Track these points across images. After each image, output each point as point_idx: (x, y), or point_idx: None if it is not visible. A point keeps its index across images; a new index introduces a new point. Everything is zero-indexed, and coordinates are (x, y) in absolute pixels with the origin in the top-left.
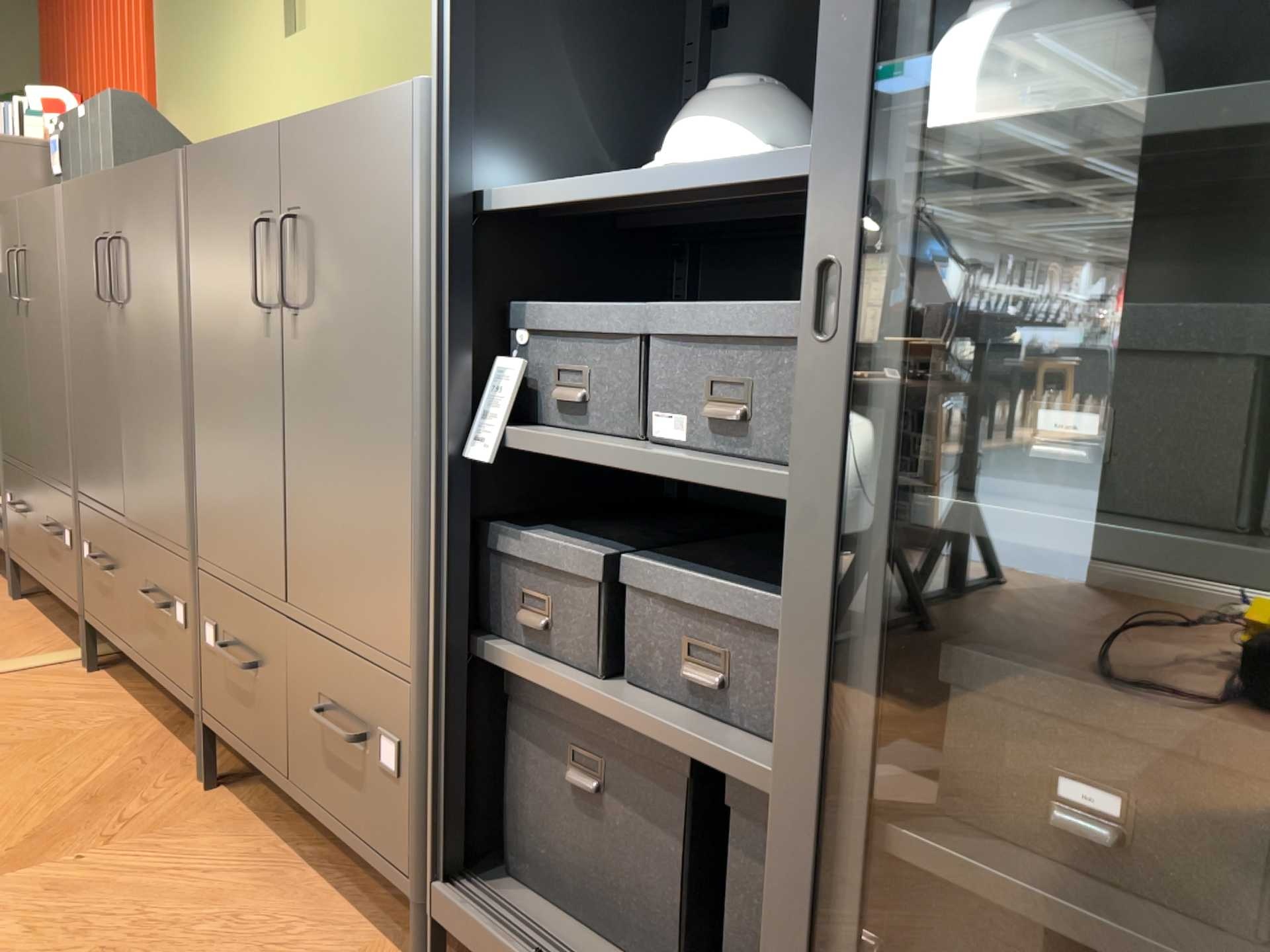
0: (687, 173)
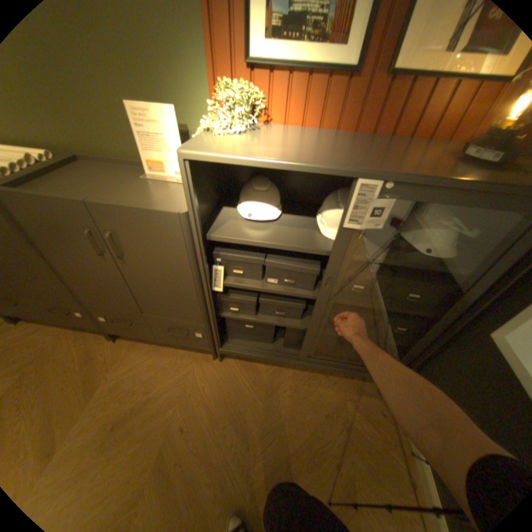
0: (283, 247)
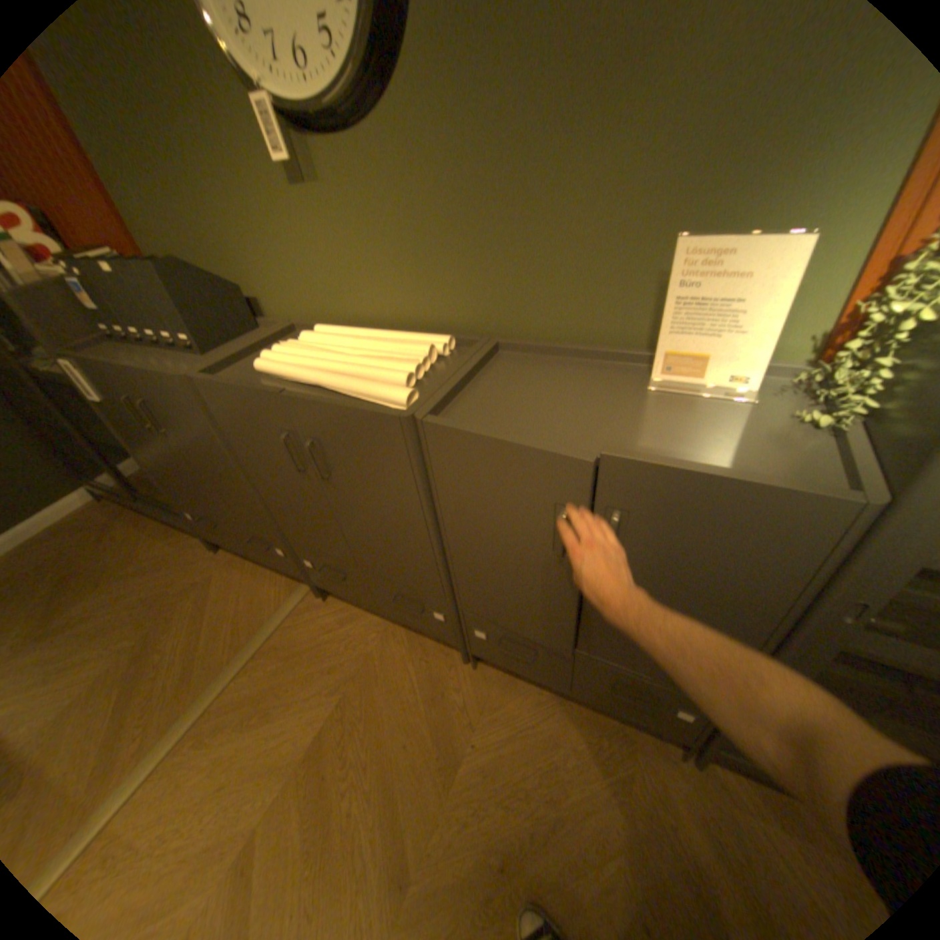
0: None
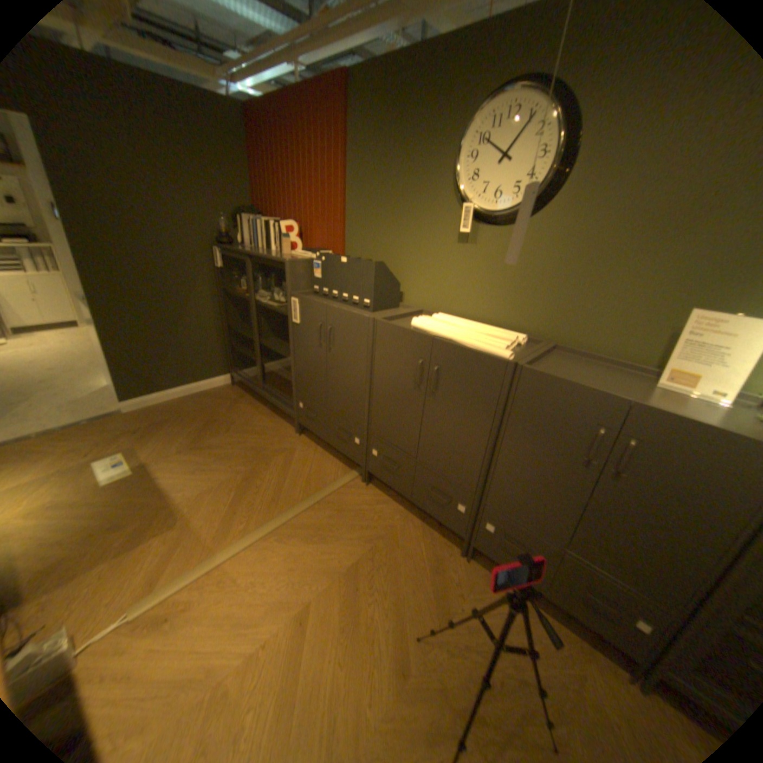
0: None
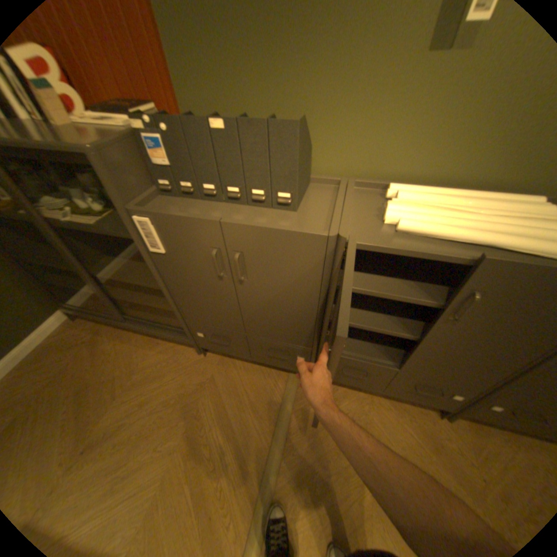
0: None
